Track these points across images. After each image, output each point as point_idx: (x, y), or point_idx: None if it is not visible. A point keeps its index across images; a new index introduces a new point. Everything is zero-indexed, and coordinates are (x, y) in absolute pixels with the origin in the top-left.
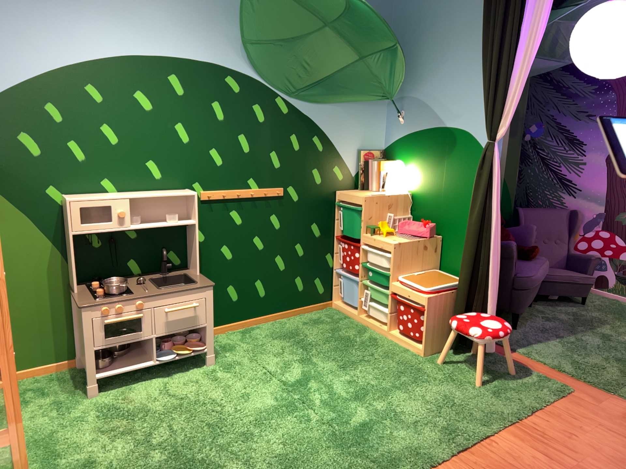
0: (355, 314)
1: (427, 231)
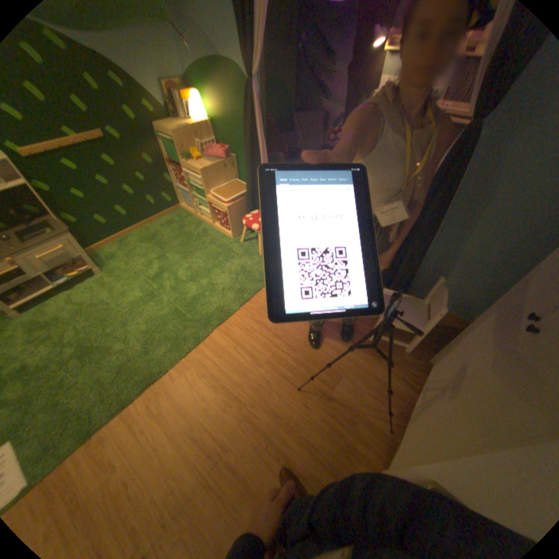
0: (193, 213)
1: (222, 155)
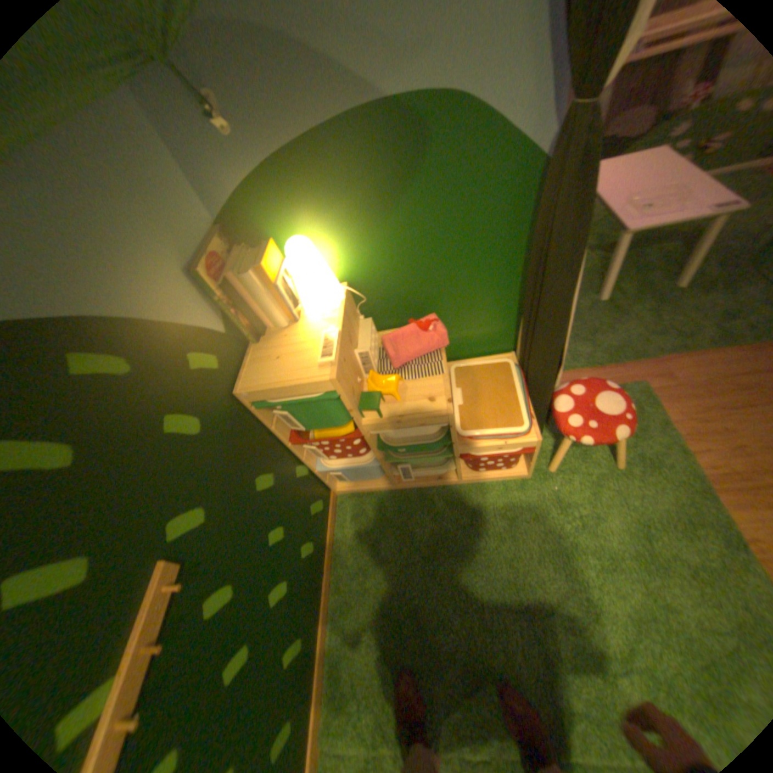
0: (385, 486)
1: (442, 339)
